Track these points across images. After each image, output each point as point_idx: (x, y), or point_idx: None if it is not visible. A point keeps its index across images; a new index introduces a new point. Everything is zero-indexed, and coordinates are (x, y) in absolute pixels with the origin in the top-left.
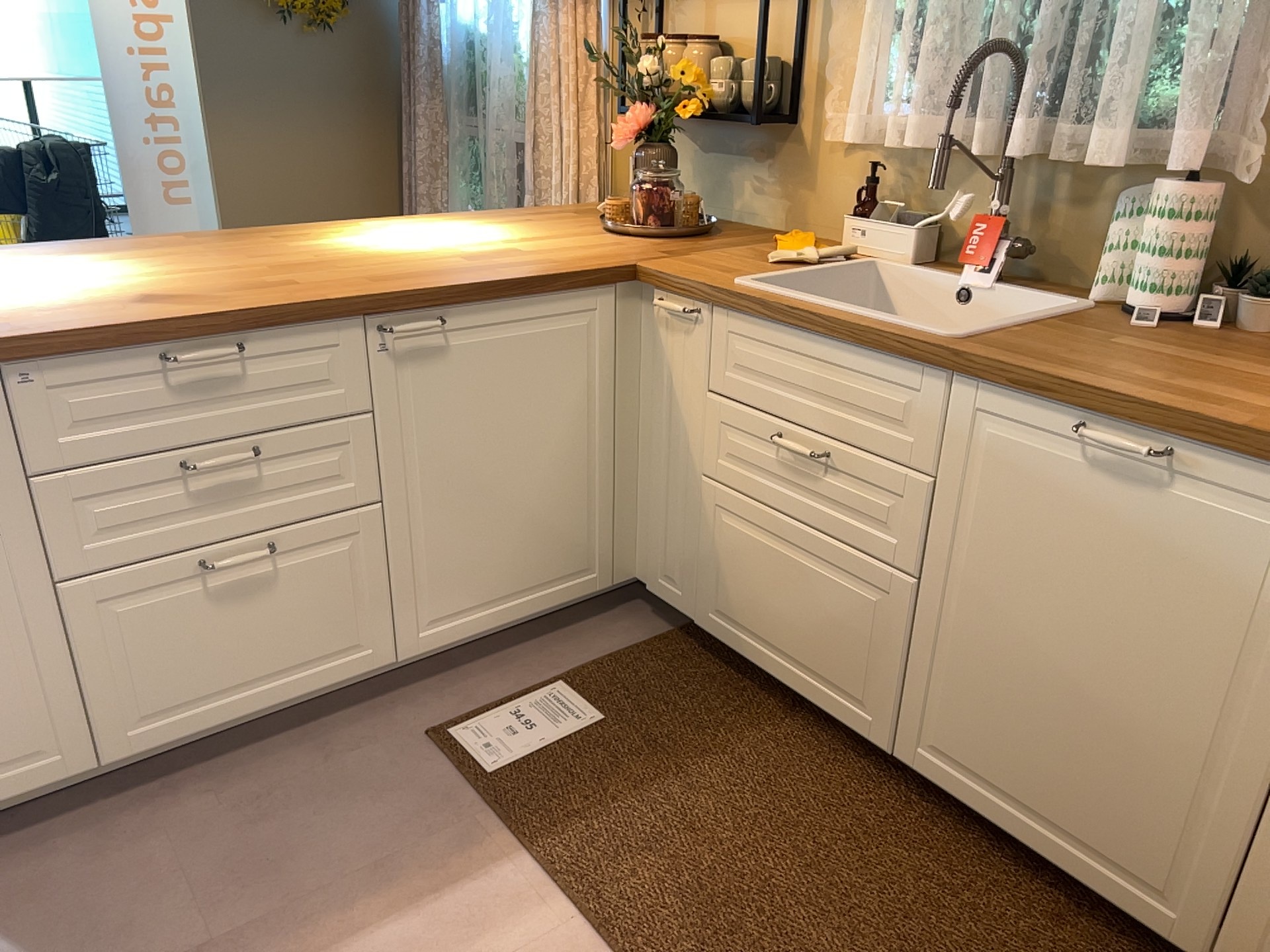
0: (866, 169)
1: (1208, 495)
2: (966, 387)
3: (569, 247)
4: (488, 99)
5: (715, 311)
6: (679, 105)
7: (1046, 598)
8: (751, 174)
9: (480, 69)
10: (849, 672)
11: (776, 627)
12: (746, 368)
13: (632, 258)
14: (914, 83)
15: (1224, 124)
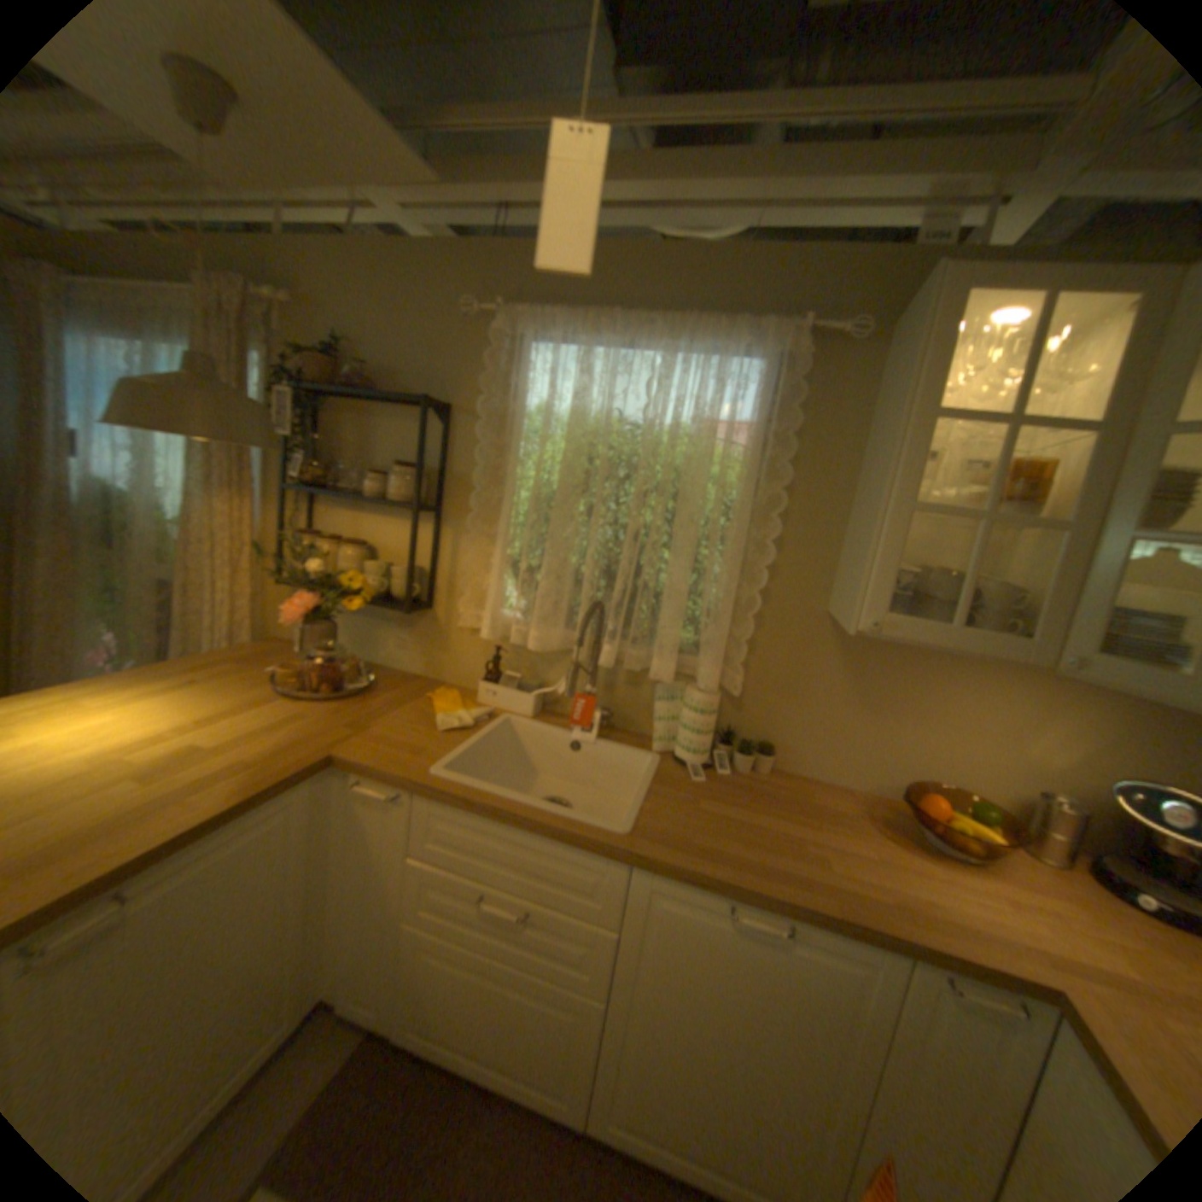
0: (488, 644)
1: (819, 955)
2: (644, 876)
3: (251, 733)
4: (123, 540)
5: (414, 799)
6: (341, 594)
7: (709, 1019)
8: (394, 634)
9: (114, 517)
10: (545, 1076)
11: (475, 1044)
12: (445, 844)
13: (321, 744)
14: (529, 604)
15: (721, 659)
